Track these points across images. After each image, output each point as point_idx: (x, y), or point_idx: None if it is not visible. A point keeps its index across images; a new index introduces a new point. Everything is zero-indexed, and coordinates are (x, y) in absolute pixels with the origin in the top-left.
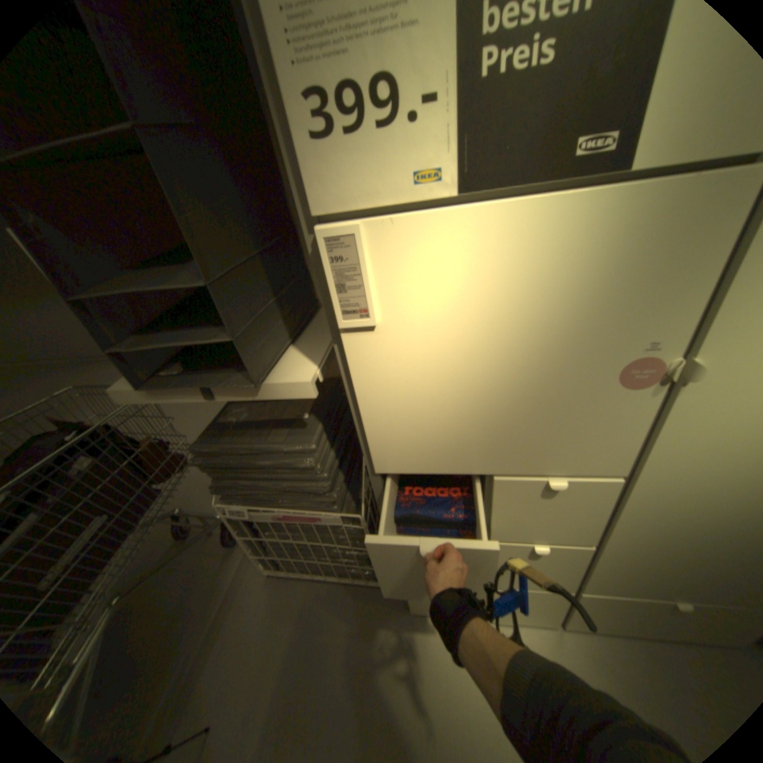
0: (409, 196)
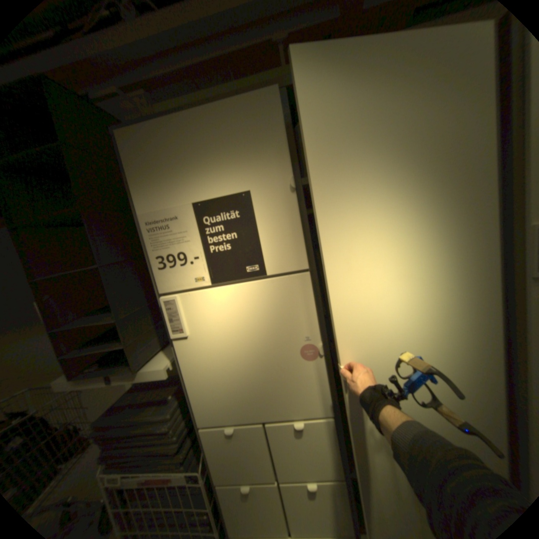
0: (196, 286)
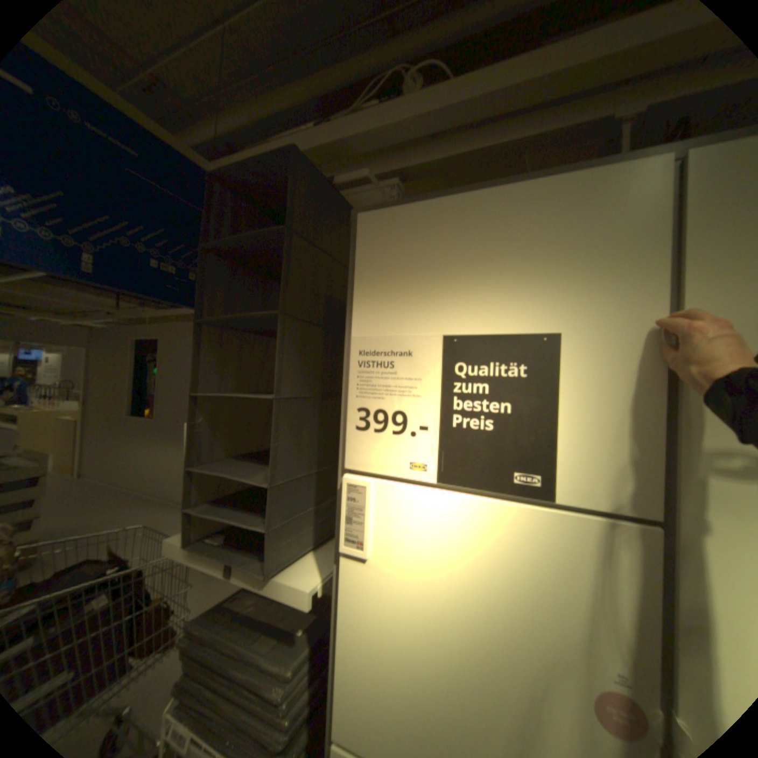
0: (407, 474)
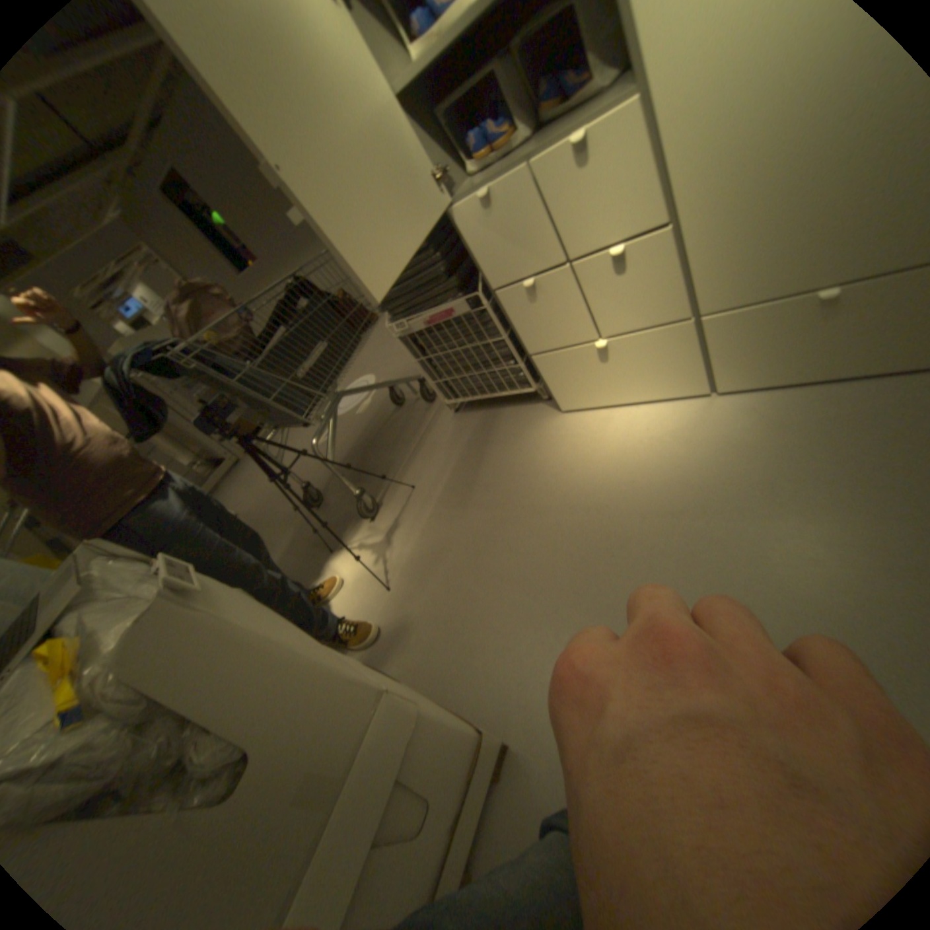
0: None
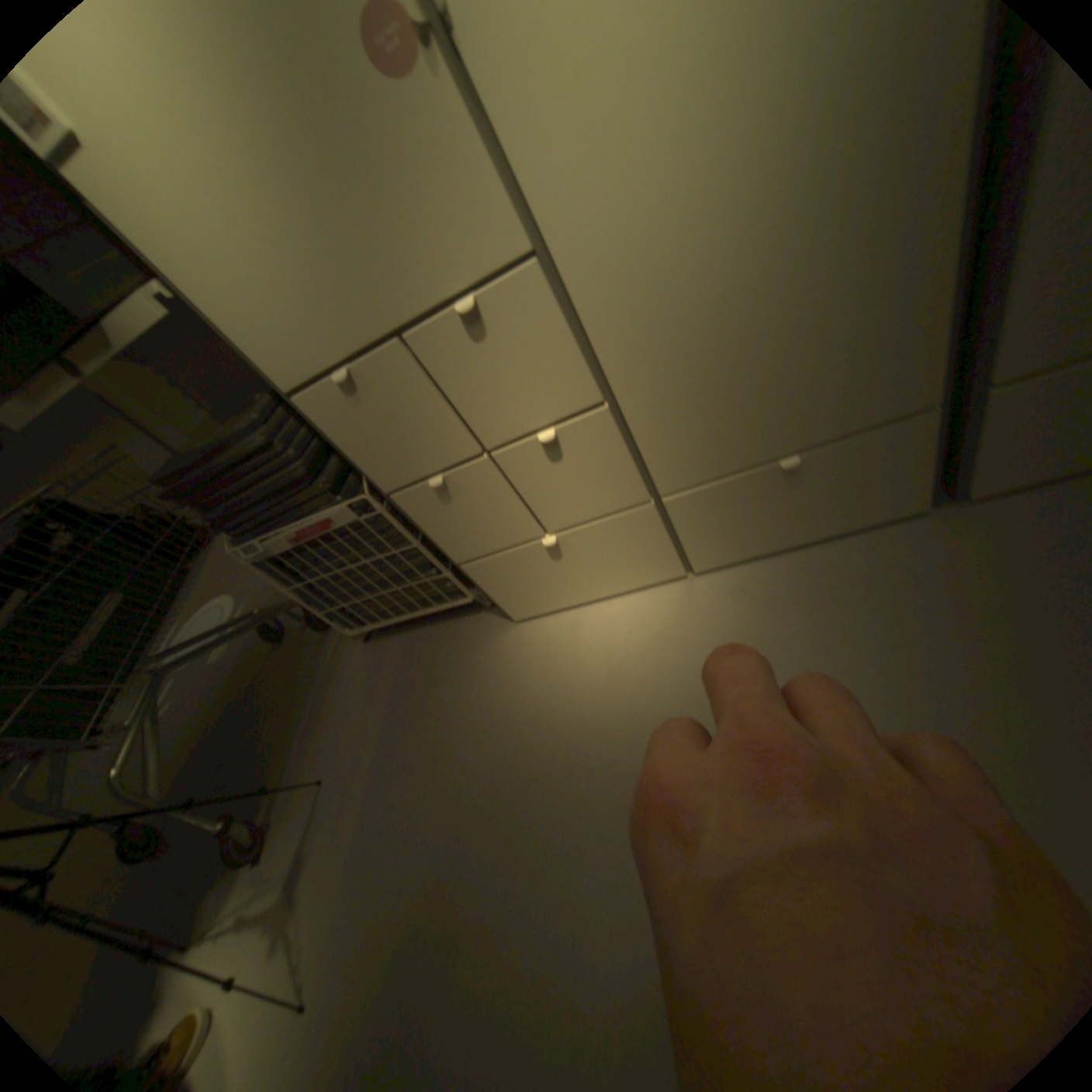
0: None
